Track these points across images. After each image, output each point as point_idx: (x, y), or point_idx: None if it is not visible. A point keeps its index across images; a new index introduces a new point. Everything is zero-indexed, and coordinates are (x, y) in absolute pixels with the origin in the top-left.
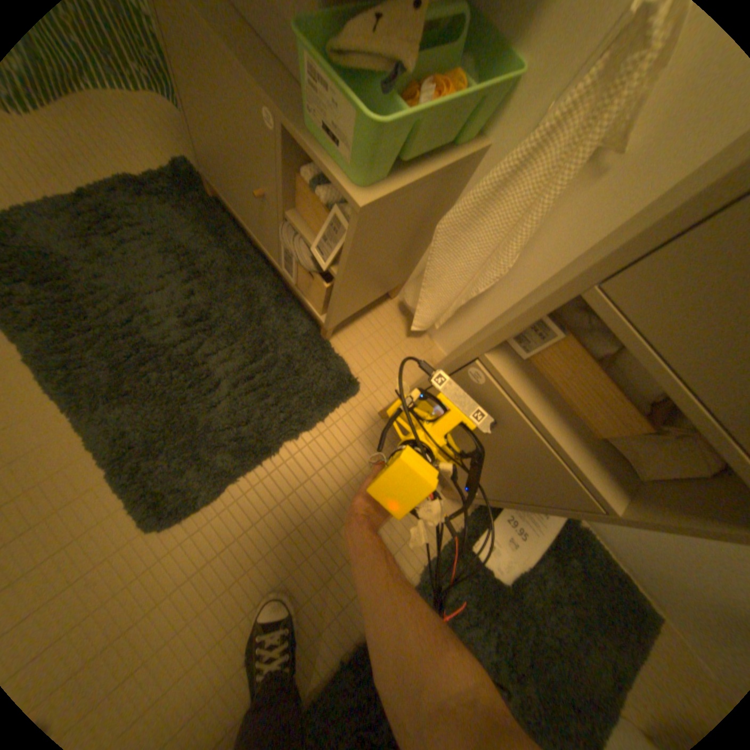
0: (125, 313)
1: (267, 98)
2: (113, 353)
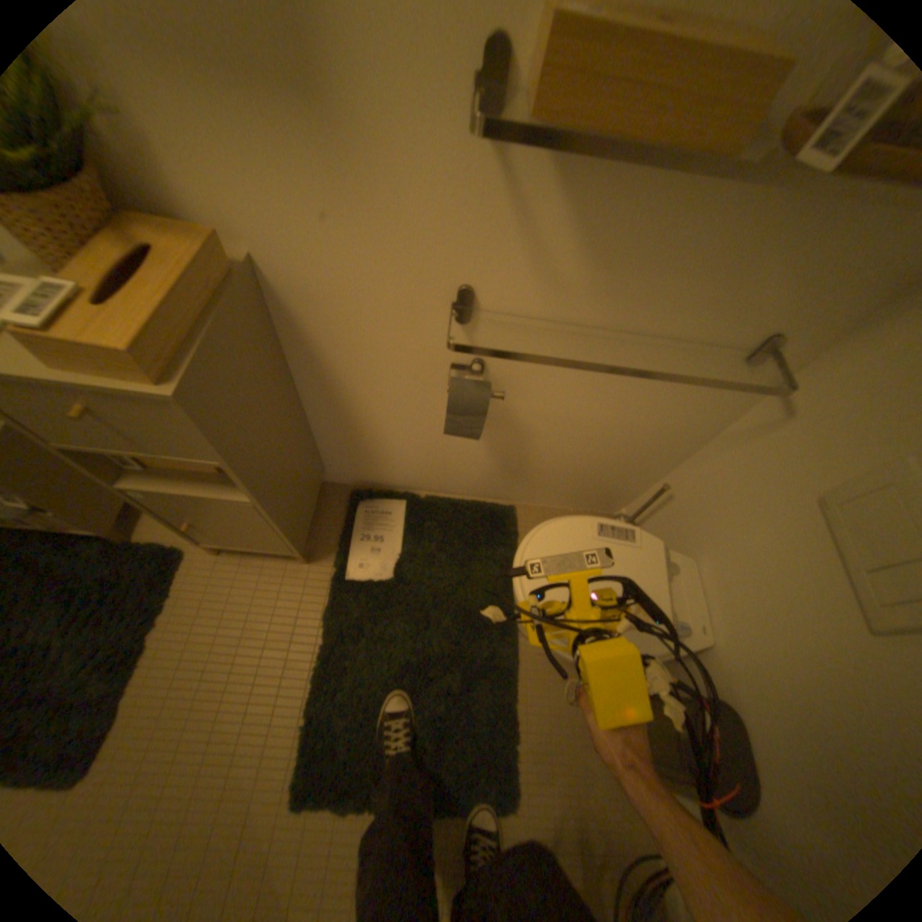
0: None
1: None
2: None
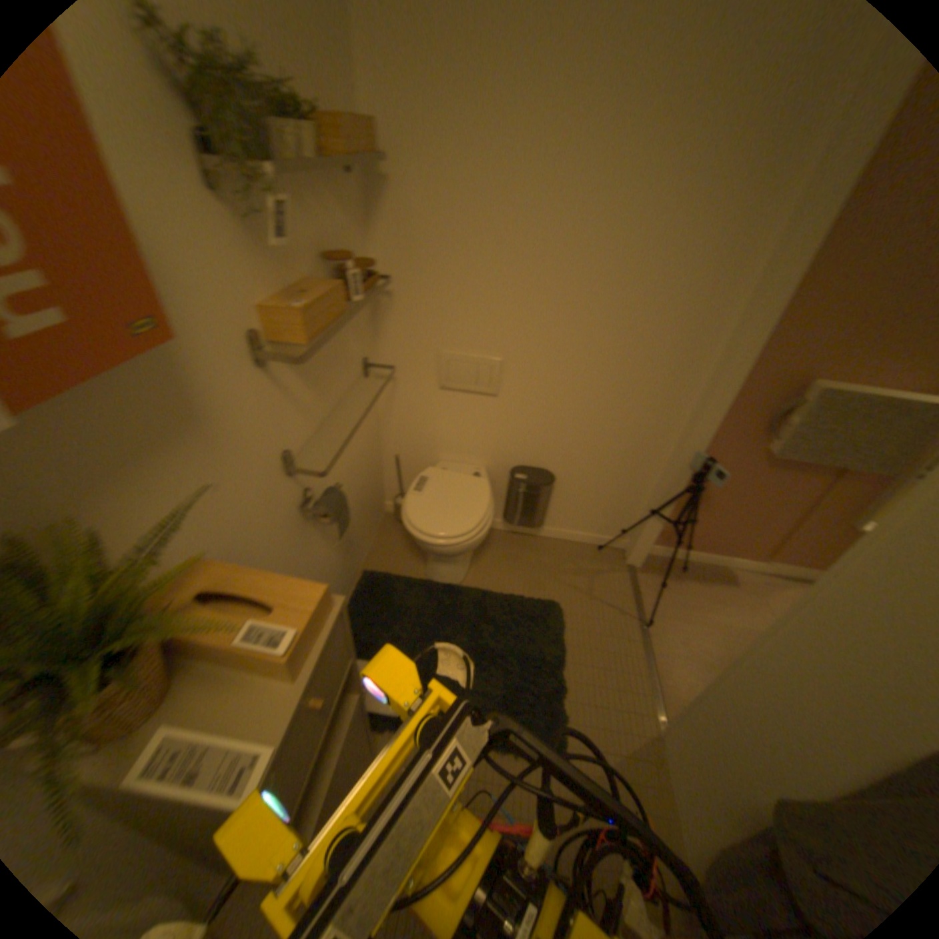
0: None
1: None
2: None
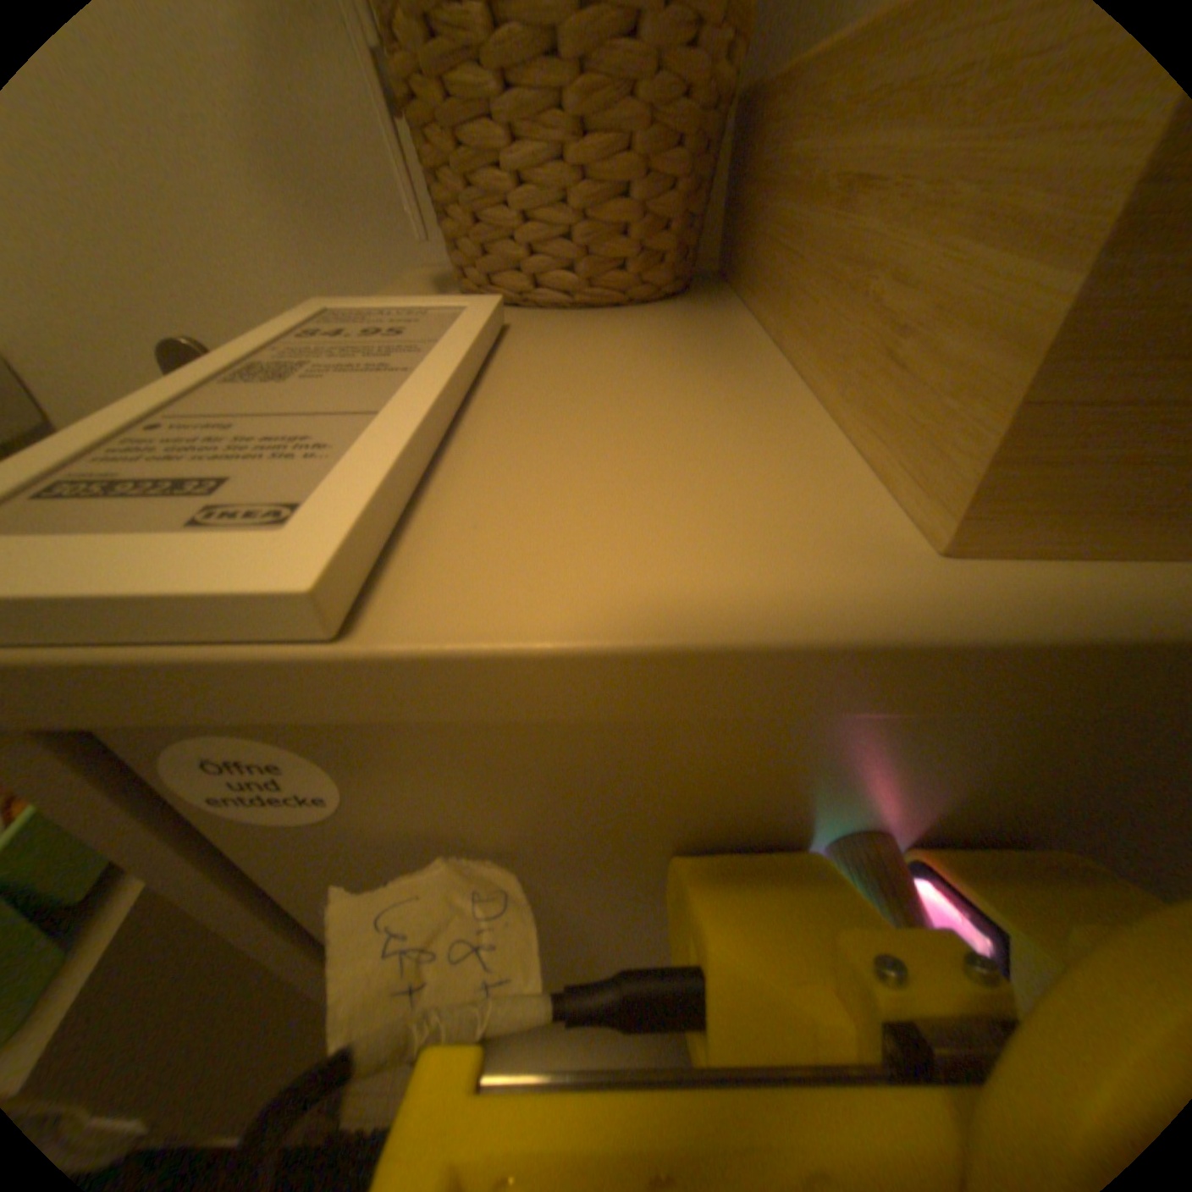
0: None
1: None
2: None
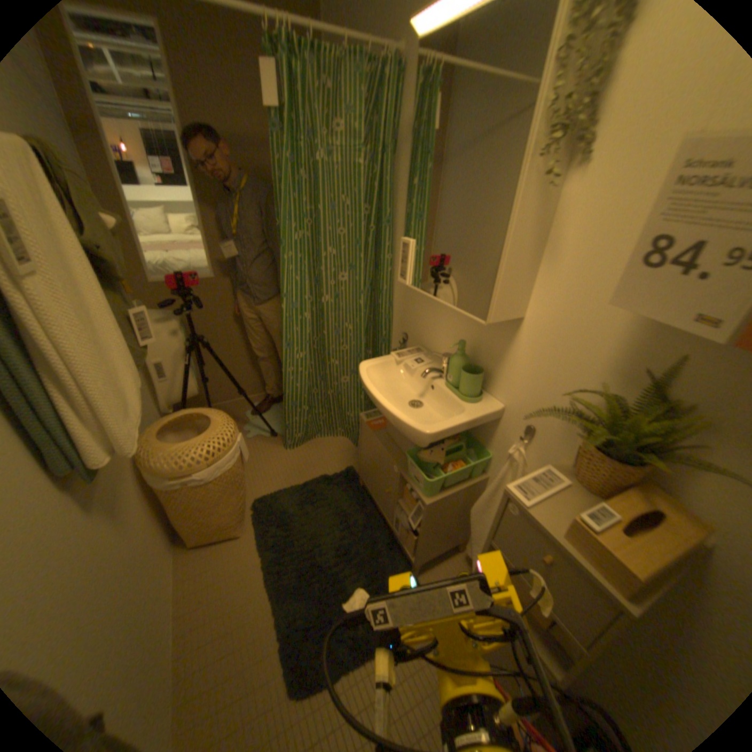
0: (311, 548)
1: (396, 465)
2: (301, 570)
